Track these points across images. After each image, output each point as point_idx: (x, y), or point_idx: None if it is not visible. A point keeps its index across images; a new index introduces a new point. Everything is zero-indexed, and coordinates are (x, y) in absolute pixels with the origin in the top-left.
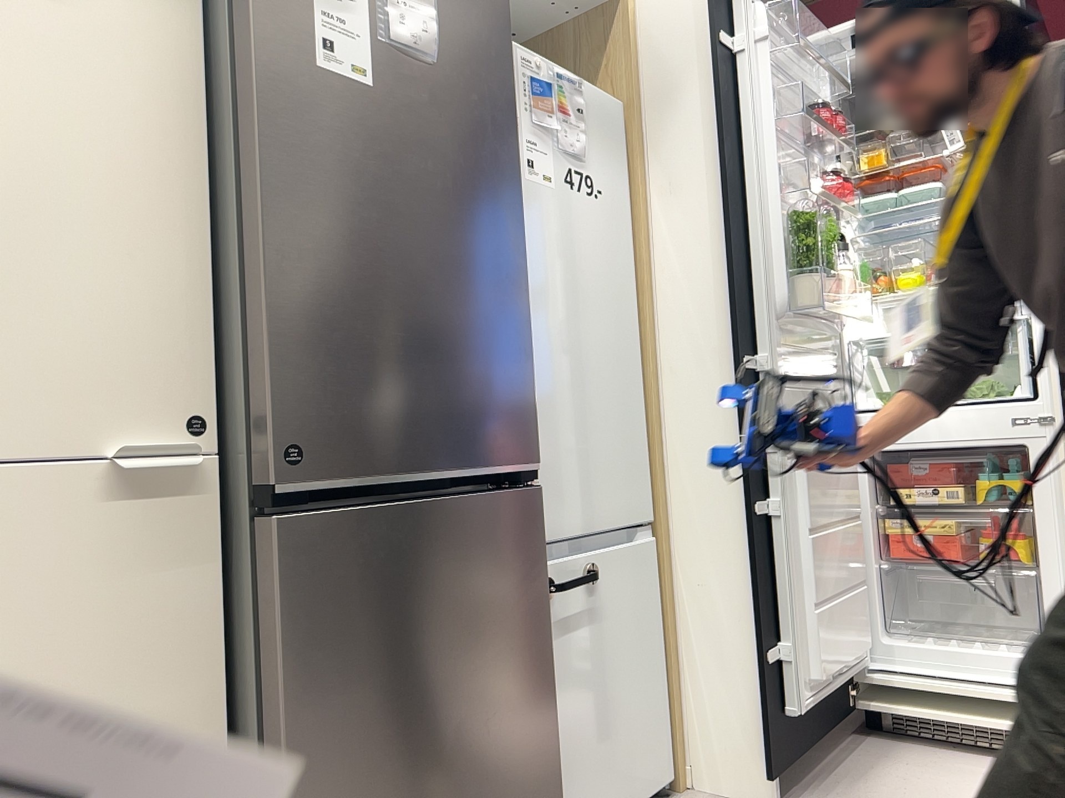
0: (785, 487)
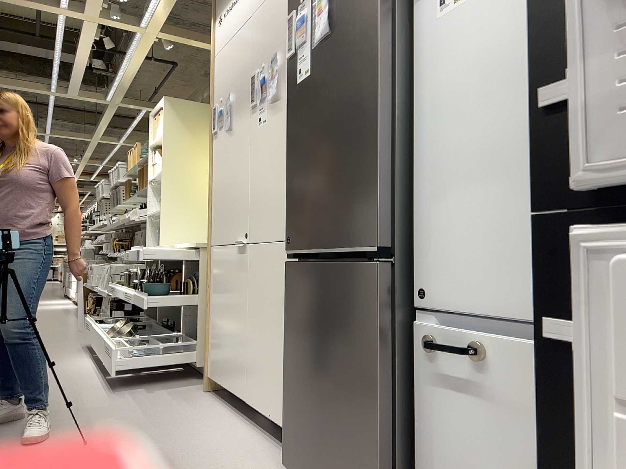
0: (602, 313)
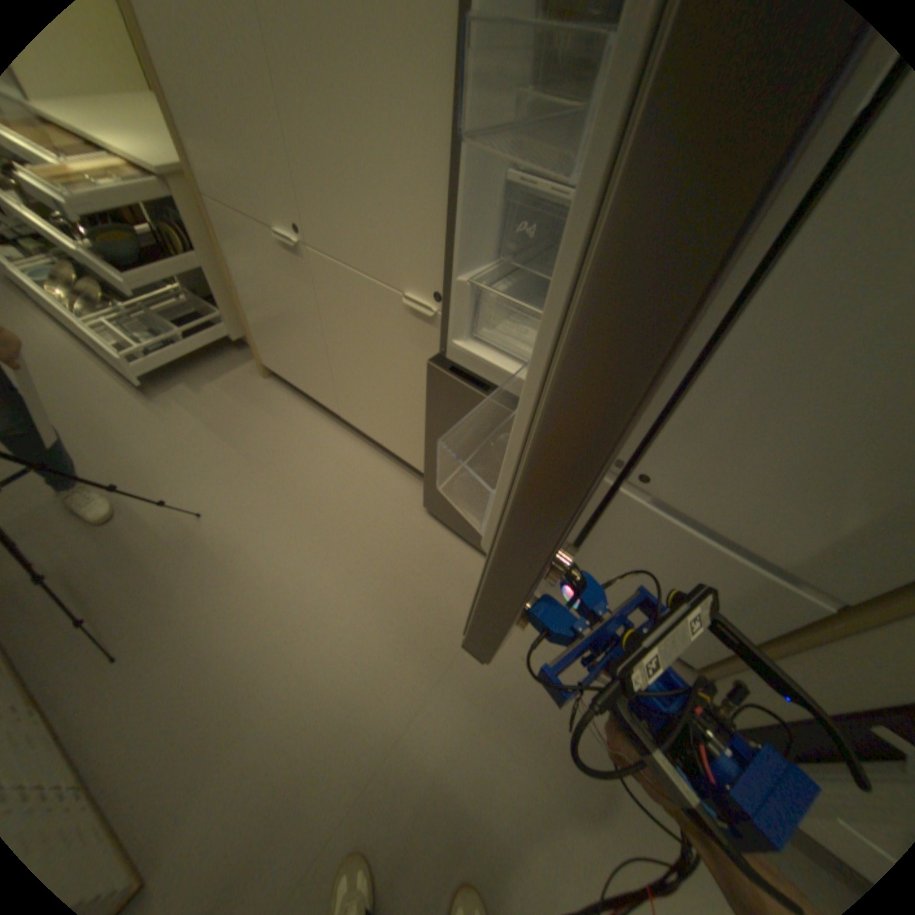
0: None
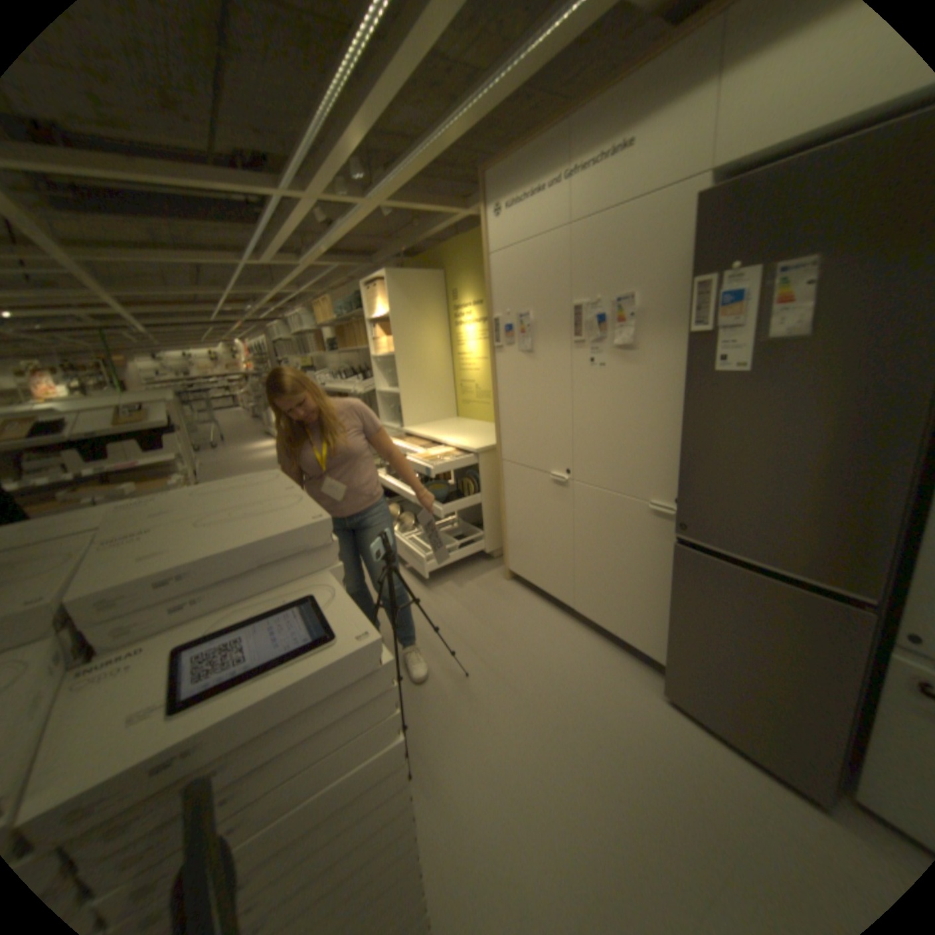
0: None
